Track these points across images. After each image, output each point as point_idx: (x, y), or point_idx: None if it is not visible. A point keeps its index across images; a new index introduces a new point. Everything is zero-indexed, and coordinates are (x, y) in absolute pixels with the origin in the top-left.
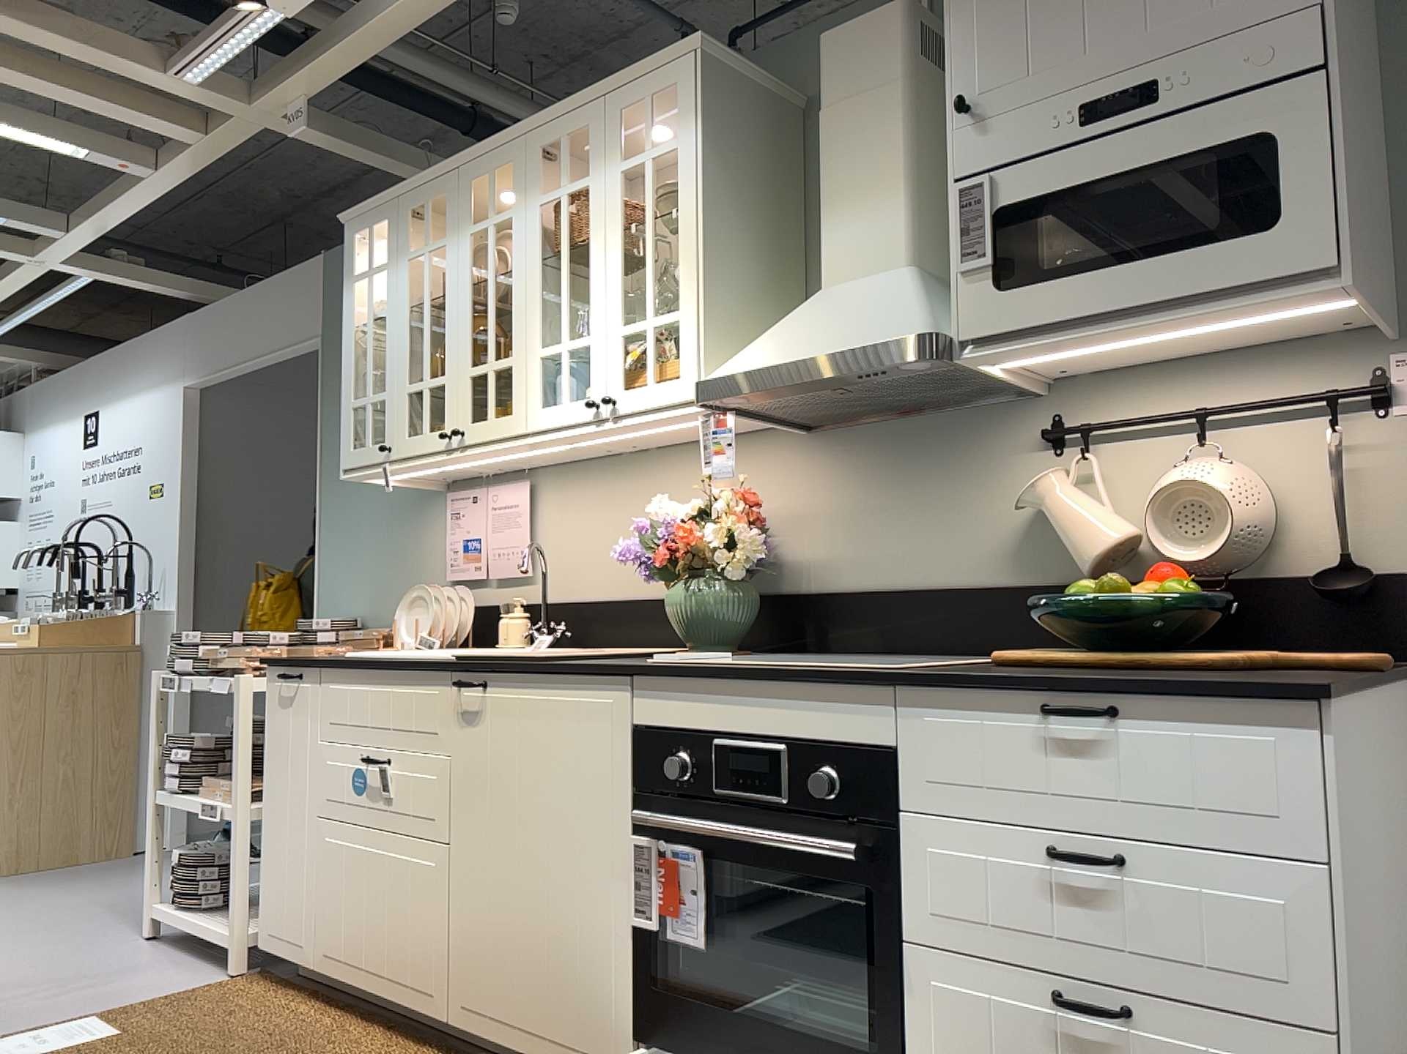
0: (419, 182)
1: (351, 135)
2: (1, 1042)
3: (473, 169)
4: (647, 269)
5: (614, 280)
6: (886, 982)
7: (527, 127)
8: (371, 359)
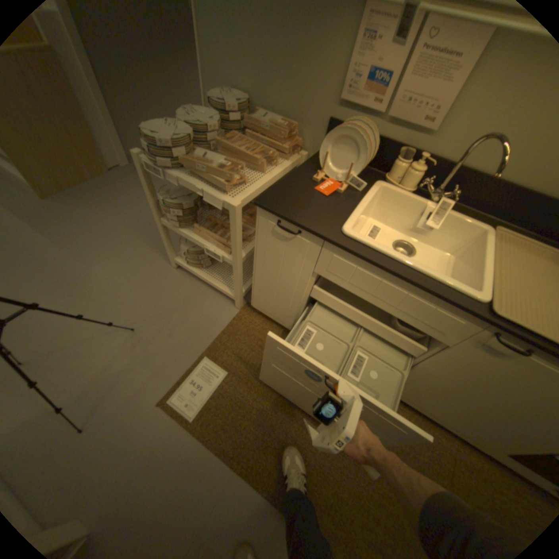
0: None
1: None
2: (179, 387)
3: None
4: None
5: None
6: None
7: None
8: None
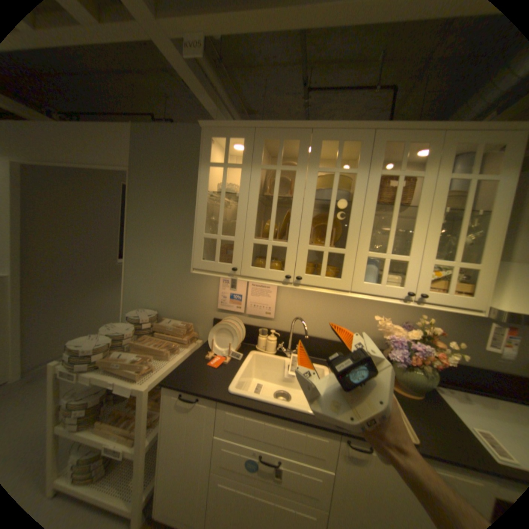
0: (277, 123)
1: (195, 67)
2: None
3: (325, 133)
4: (462, 237)
5: (435, 234)
6: None
7: (380, 124)
8: (222, 215)
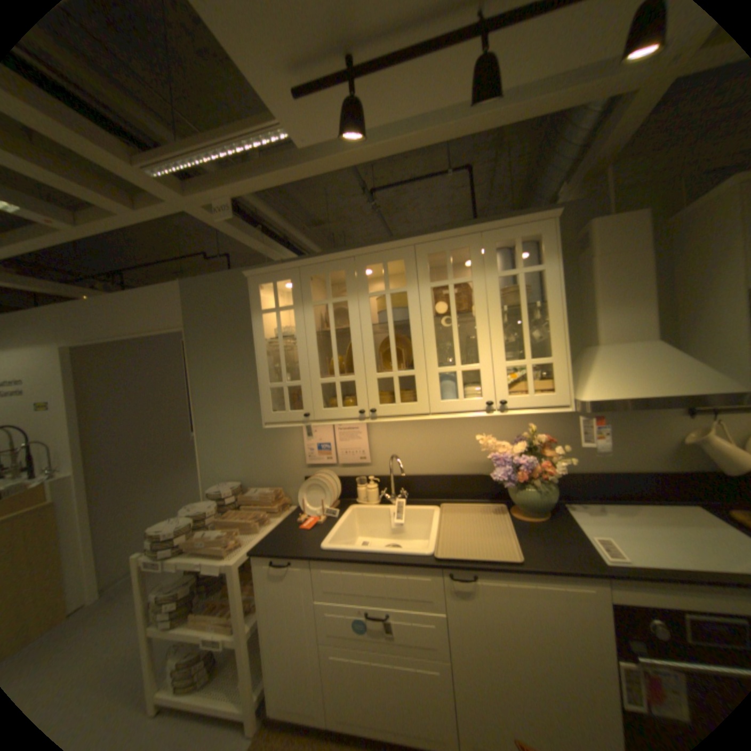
0: (319, 259)
1: (231, 218)
2: None
3: (367, 258)
4: (526, 333)
5: (499, 336)
6: None
7: (417, 240)
8: (284, 360)
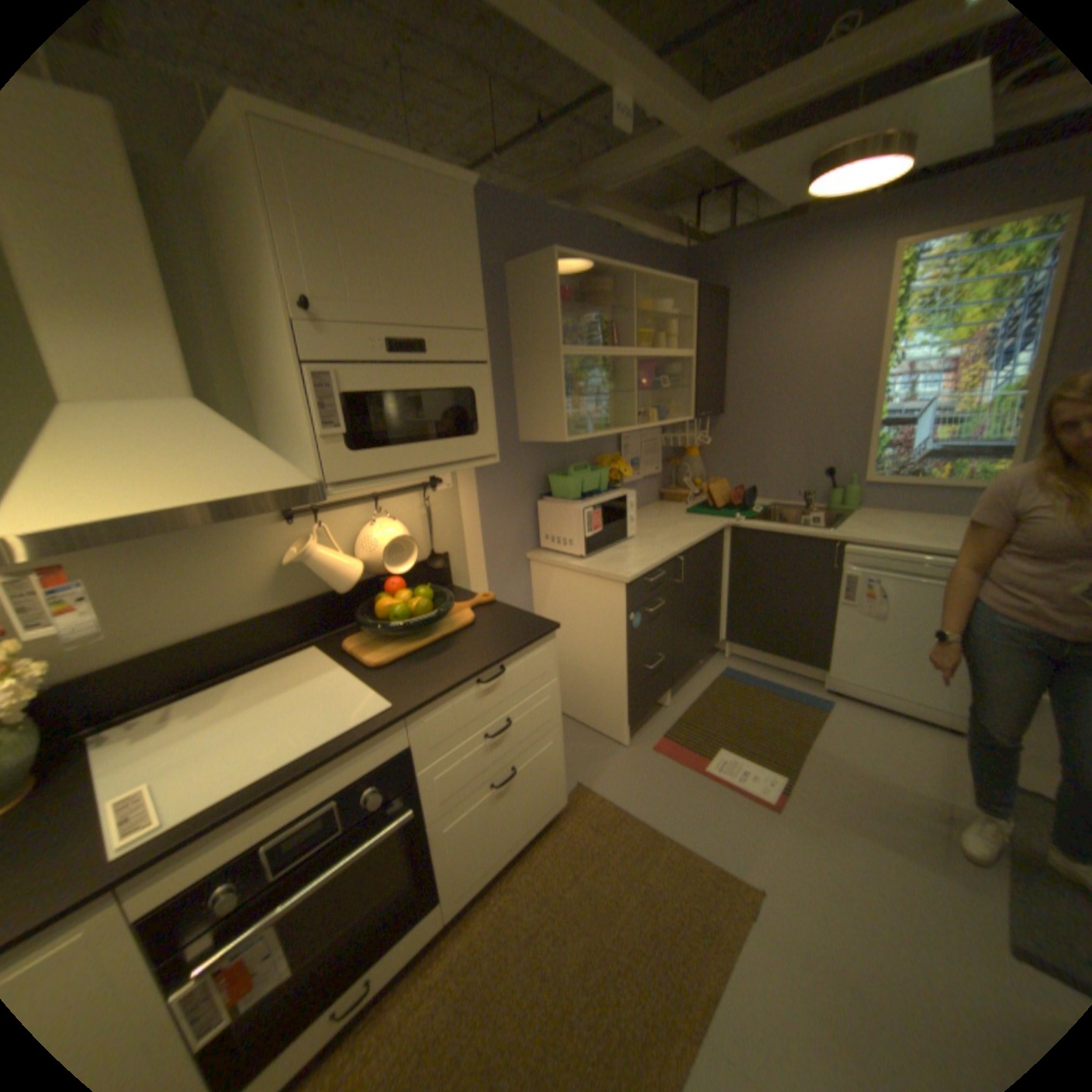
0: None
1: None
2: None
3: None
4: None
5: None
6: (417, 856)
7: None
8: None
